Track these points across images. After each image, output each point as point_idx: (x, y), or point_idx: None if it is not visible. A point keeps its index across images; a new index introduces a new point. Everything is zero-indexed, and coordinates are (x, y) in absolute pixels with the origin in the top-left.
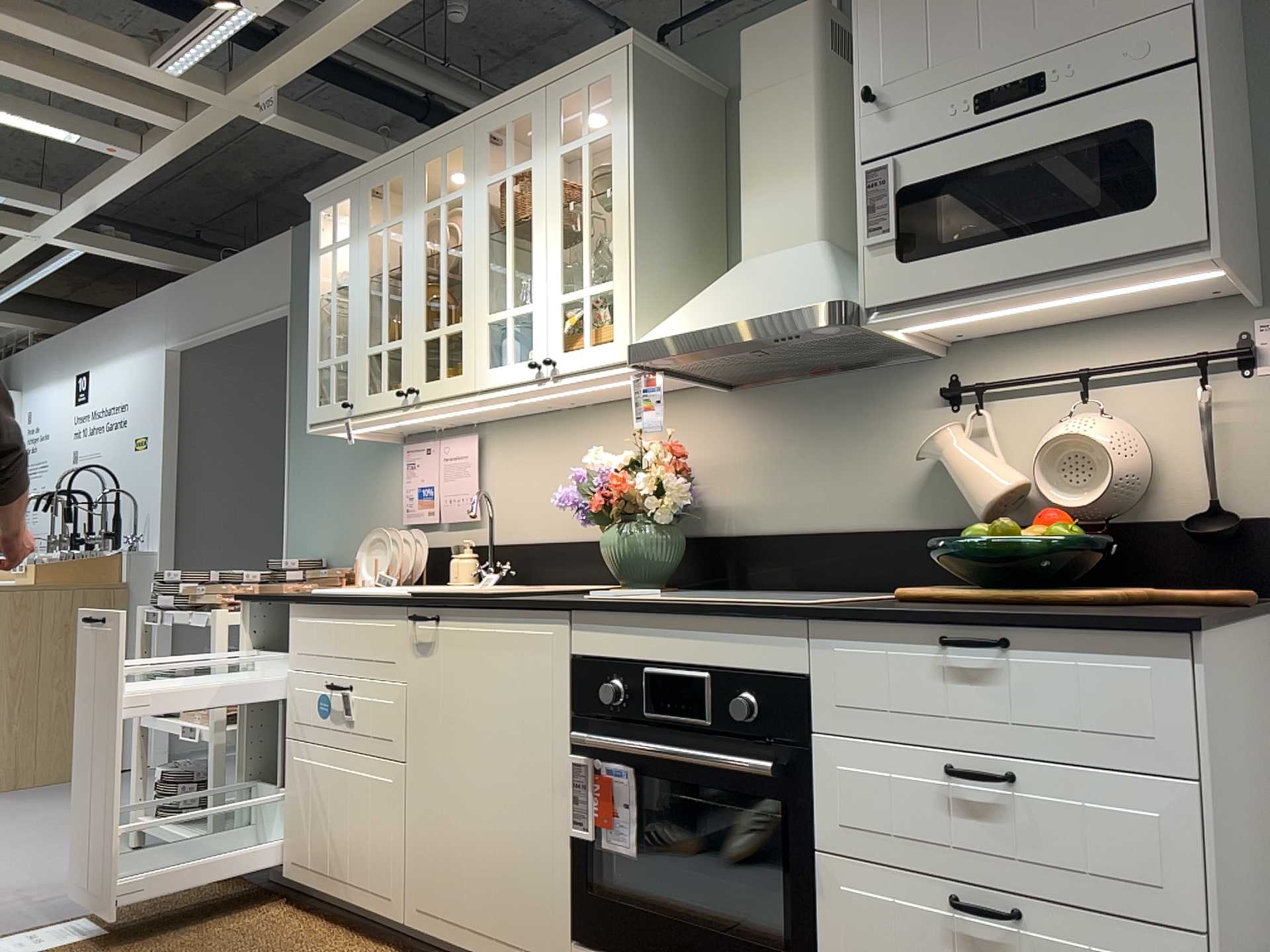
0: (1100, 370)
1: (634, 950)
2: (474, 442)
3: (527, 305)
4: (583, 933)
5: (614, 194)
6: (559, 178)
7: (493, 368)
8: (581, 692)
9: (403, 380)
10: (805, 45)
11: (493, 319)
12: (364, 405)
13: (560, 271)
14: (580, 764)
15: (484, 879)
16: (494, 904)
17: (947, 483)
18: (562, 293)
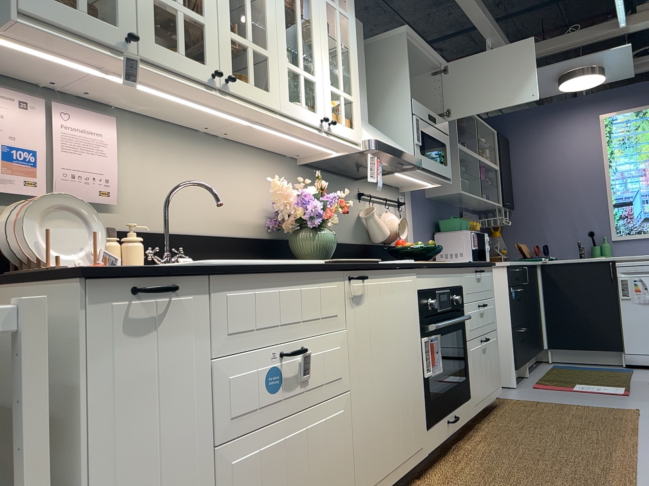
0: (390, 199)
1: (441, 412)
2: (110, 125)
3: (313, 77)
4: (429, 421)
5: (352, 53)
6: (327, 15)
7: (293, 104)
8: (422, 306)
9: (210, 61)
10: (363, 40)
11: (292, 69)
12: (152, 52)
13: (330, 71)
14: (426, 340)
15: (397, 431)
16: (402, 442)
17: (360, 227)
18: (332, 86)
